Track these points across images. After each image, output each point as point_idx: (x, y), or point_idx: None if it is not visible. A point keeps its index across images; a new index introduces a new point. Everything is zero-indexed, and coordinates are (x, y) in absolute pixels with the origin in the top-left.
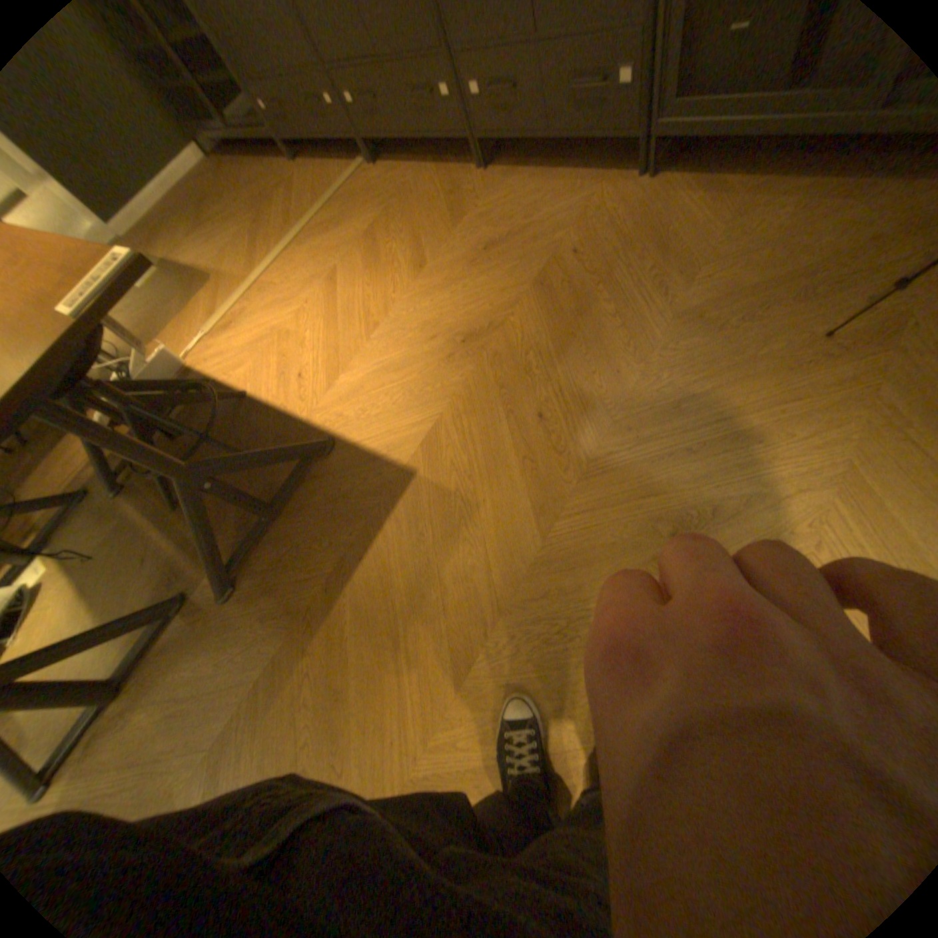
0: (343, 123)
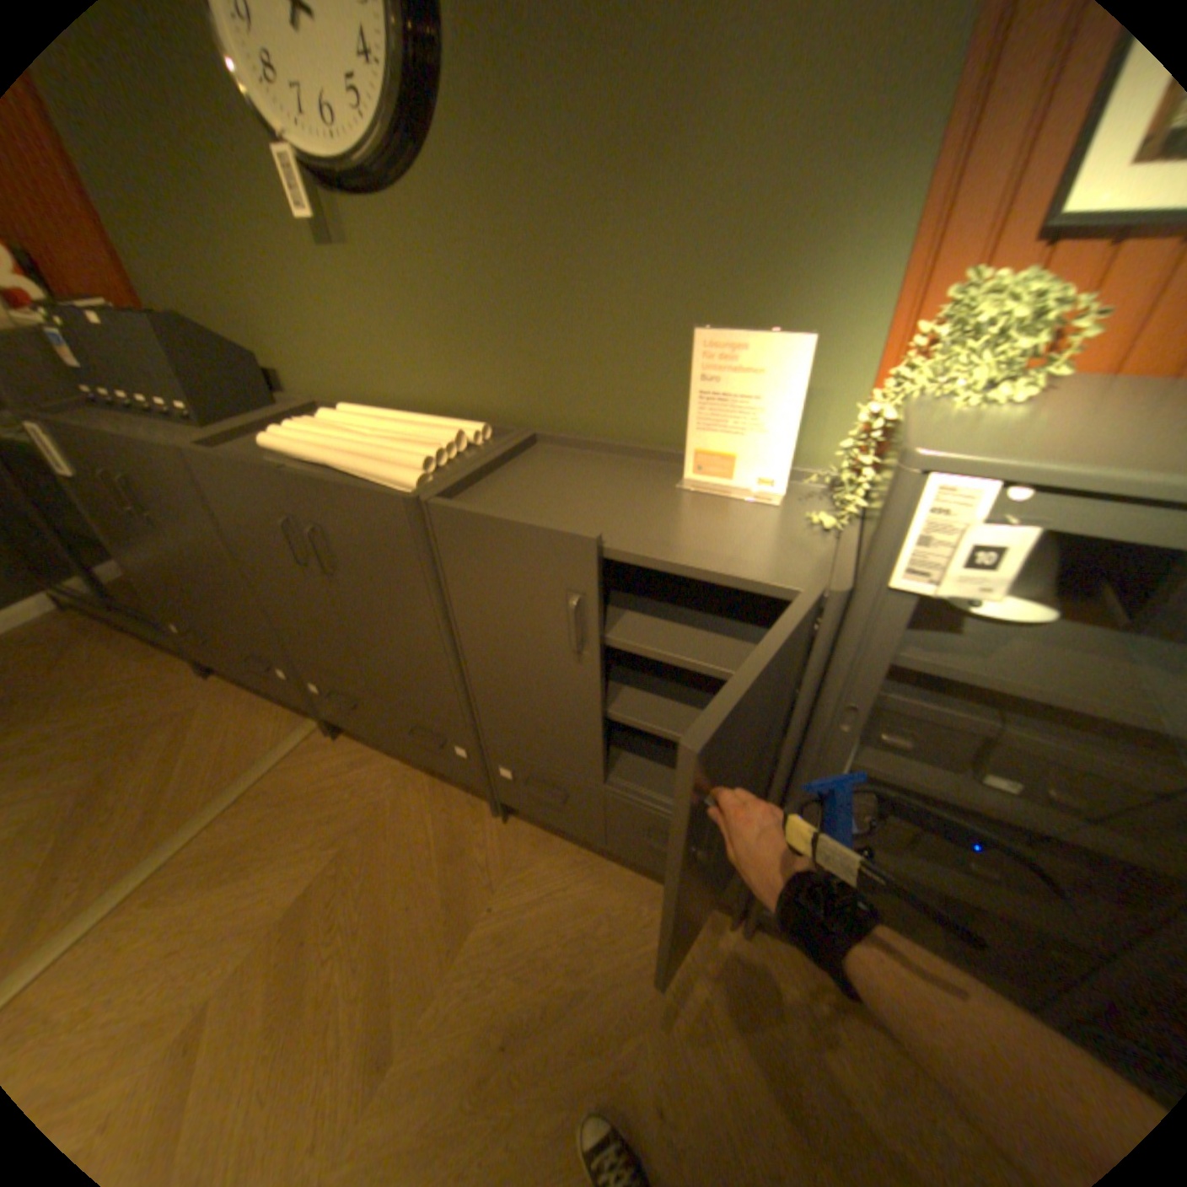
0: (296, 697)
